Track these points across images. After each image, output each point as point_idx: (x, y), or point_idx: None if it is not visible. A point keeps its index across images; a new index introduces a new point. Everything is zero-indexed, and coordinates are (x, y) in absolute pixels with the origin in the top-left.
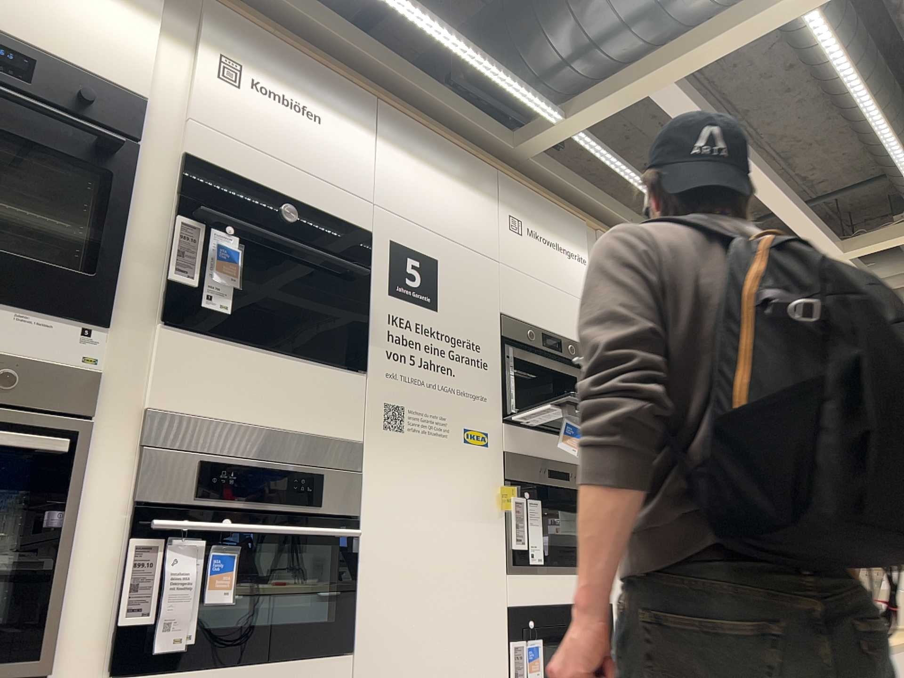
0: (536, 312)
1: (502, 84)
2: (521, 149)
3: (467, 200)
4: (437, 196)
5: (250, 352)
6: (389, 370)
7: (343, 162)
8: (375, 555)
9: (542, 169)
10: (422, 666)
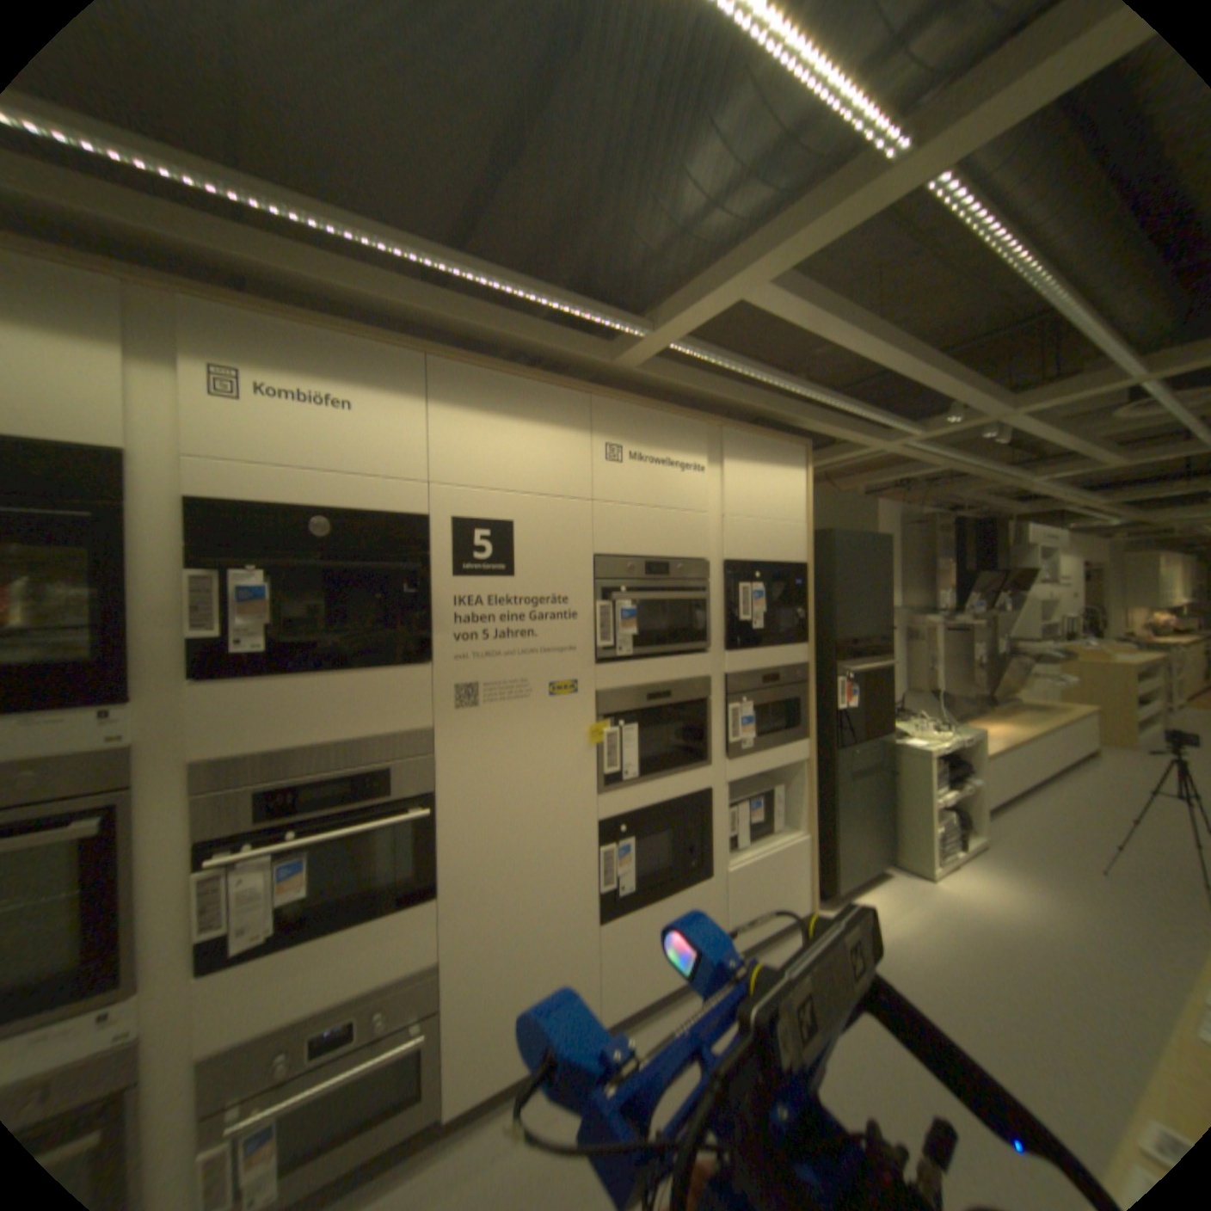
0: (644, 541)
1: (566, 298)
2: (621, 357)
3: (552, 436)
4: (511, 444)
5: (281, 686)
6: (455, 655)
7: (378, 439)
8: (449, 830)
9: (658, 367)
10: (506, 904)
